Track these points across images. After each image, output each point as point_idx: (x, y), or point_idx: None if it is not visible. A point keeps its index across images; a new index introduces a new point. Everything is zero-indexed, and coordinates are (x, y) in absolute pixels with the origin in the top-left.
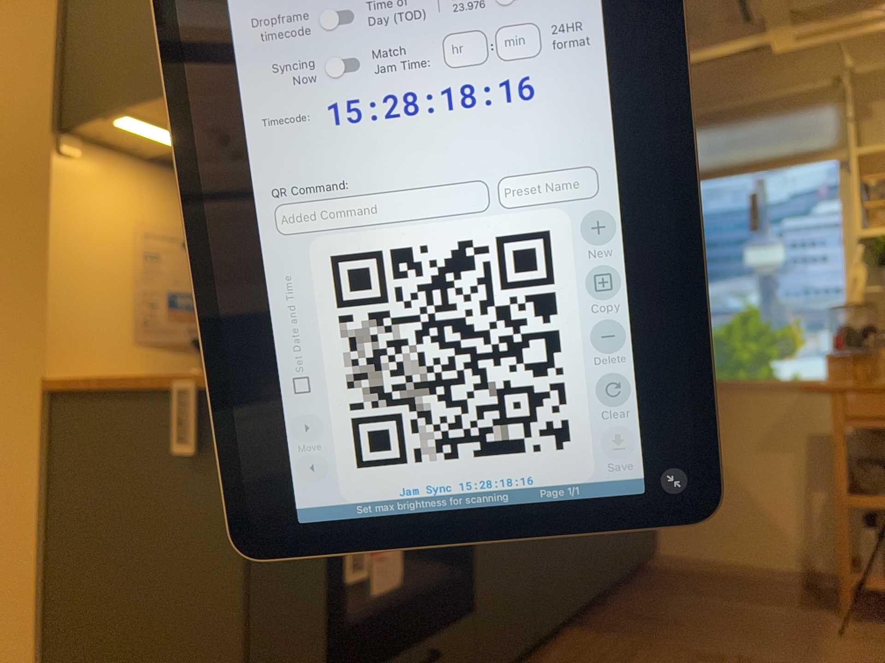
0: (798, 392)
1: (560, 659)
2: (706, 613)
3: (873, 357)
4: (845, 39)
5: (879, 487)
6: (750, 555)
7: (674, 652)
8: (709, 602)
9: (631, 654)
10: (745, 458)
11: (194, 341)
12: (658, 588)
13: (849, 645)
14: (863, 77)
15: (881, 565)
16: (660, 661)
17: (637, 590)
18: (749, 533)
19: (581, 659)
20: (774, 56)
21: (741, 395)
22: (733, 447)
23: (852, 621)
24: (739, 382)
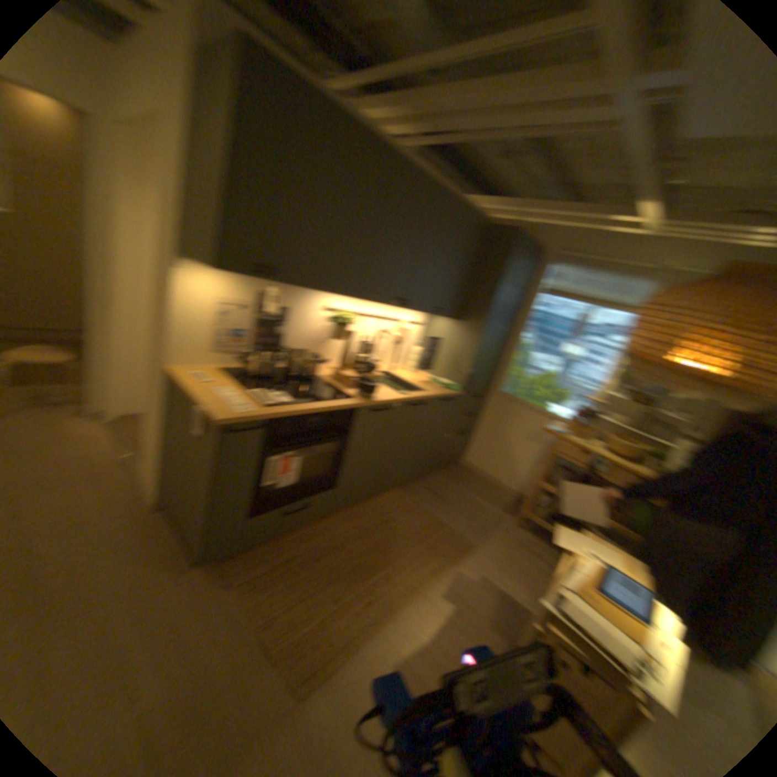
0: (556, 422)
1: (382, 503)
2: (461, 499)
3: (597, 423)
4: (686, 241)
5: (557, 485)
6: (501, 478)
7: (429, 516)
8: (467, 493)
9: (412, 511)
10: (518, 439)
11: (241, 358)
12: (453, 477)
13: (505, 539)
14: (680, 271)
15: (543, 512)
16: (420, 519)
17: (443, 475)
18: (505, 469)
19: (390, 506)
20: (639, 236)
21: (530, 412)
22: (515, 432)
23: (518, 528)
24: (531, 406)
